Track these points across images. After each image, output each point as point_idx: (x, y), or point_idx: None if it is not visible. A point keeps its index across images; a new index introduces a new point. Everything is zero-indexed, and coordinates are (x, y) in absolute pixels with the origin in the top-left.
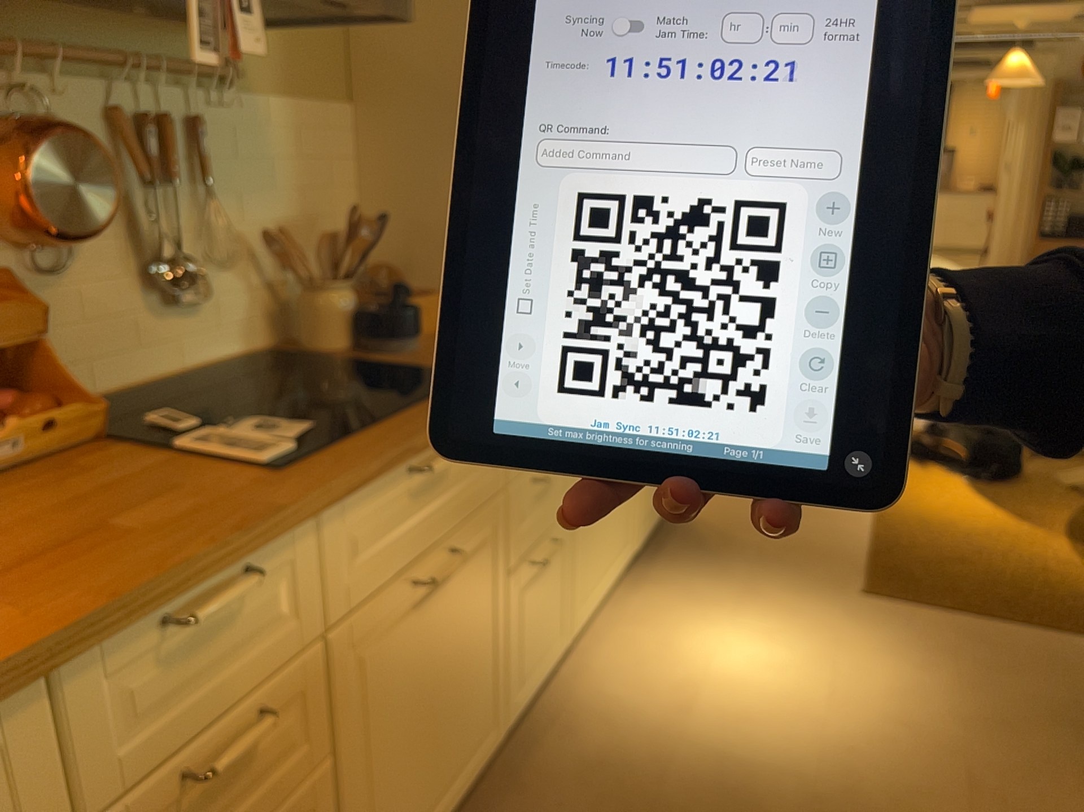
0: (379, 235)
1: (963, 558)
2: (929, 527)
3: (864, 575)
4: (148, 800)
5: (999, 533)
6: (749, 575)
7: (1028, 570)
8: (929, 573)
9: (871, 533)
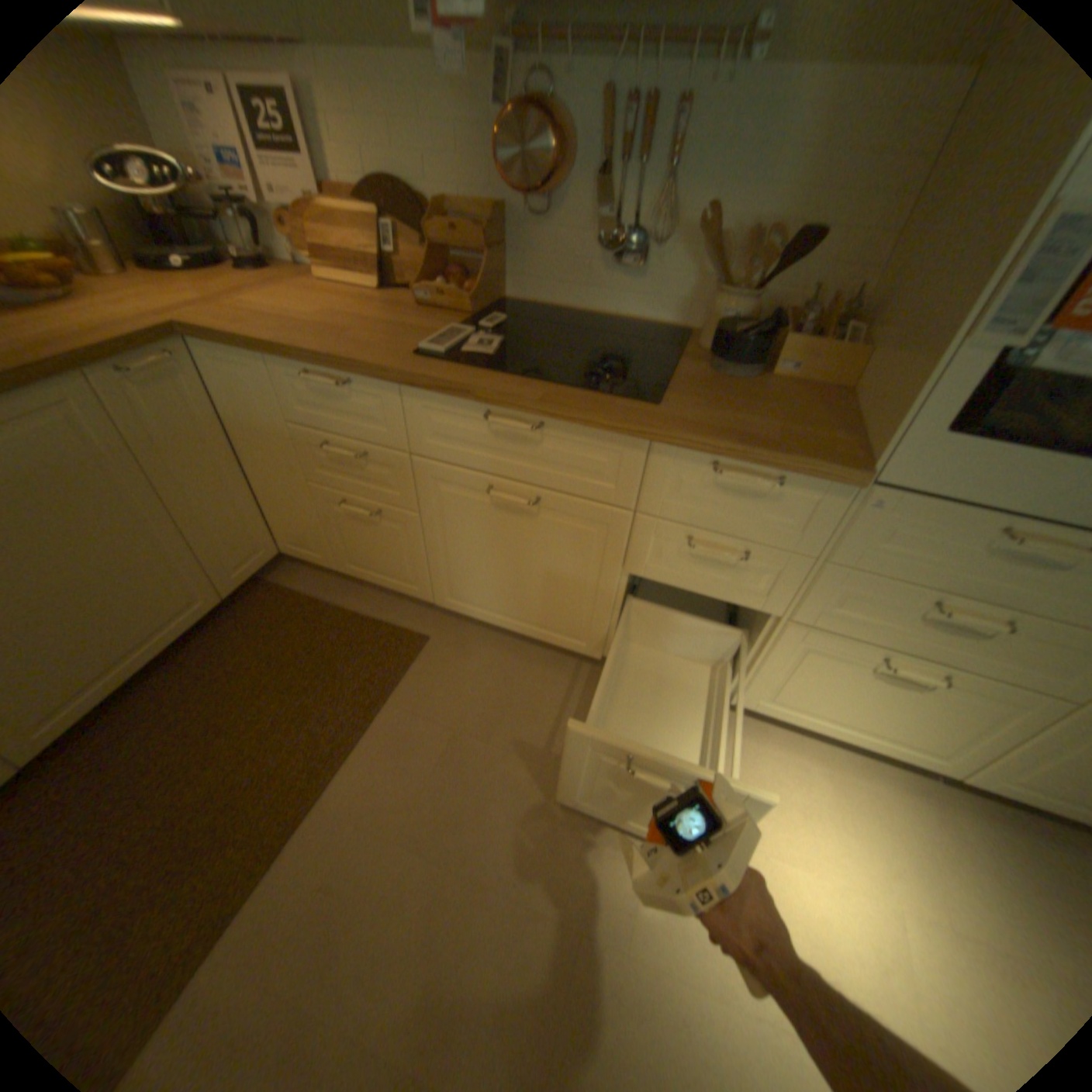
0: (793, 249)
1: None
2: None
3: None
4: (318, 437)
5: None
6: None
7: None
8: None
9: None
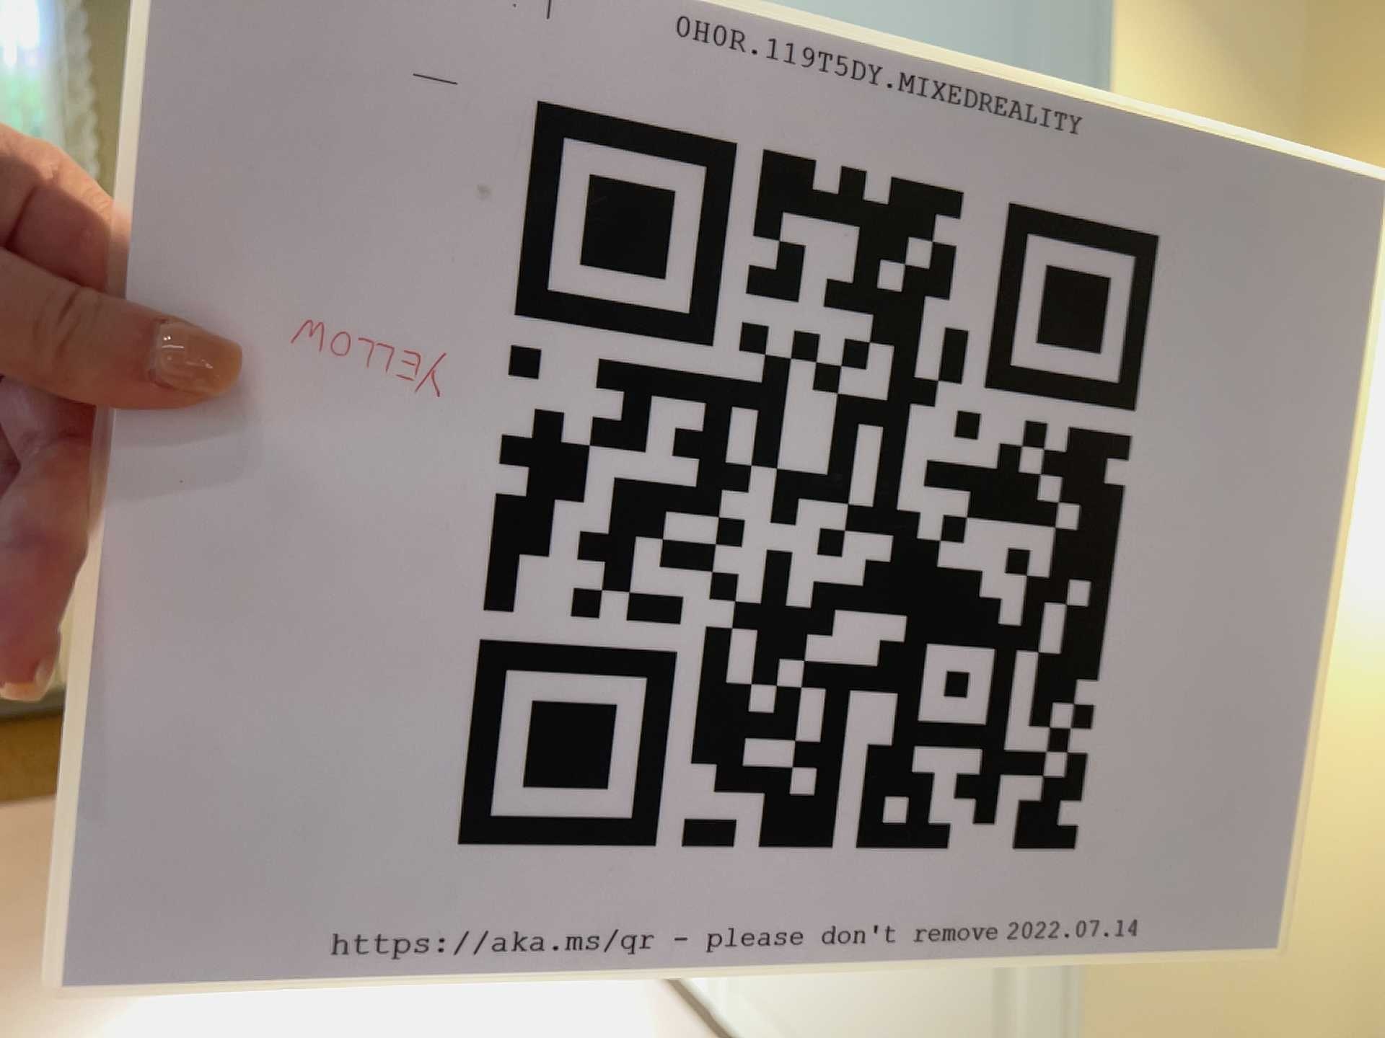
0: None
1: None
2: None
3: None
4: None
5: None
6: None
7: None
8: None
9: None
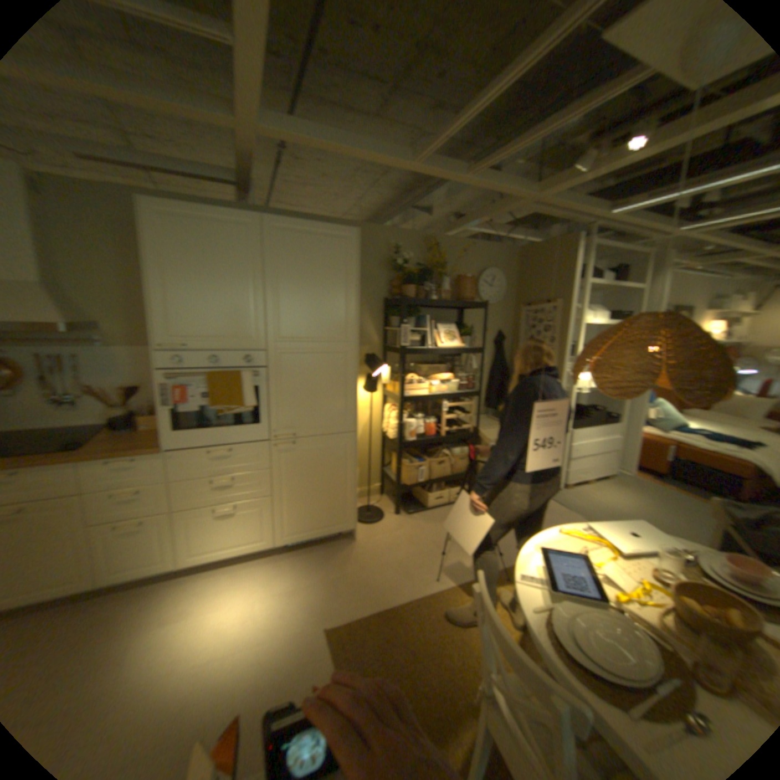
0: (122, 395)
1: (418, 653)
2: (444, 622)
3: (348, 623)
4: None
5: (479, 656)
6: (308, 587)
7: (439, 693)
8: (377, 647)
9: (404, 604)
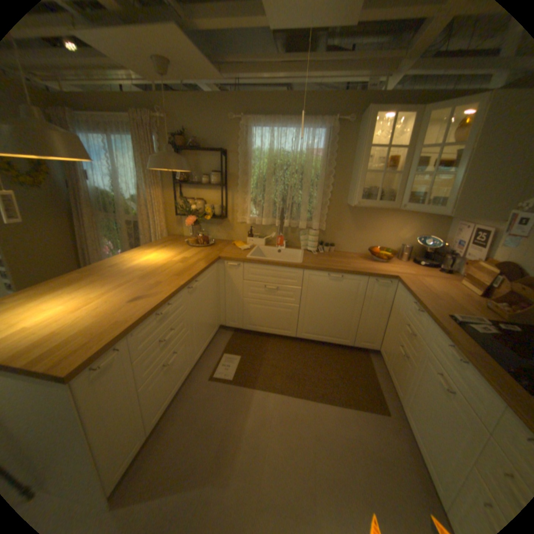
0: None
1: None
2: None
3: None
4: (408, 323)
5: None
6: None
7: None
8: None
9: None
